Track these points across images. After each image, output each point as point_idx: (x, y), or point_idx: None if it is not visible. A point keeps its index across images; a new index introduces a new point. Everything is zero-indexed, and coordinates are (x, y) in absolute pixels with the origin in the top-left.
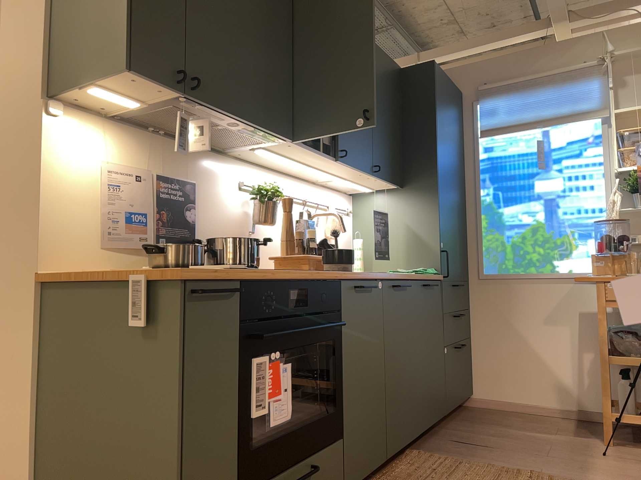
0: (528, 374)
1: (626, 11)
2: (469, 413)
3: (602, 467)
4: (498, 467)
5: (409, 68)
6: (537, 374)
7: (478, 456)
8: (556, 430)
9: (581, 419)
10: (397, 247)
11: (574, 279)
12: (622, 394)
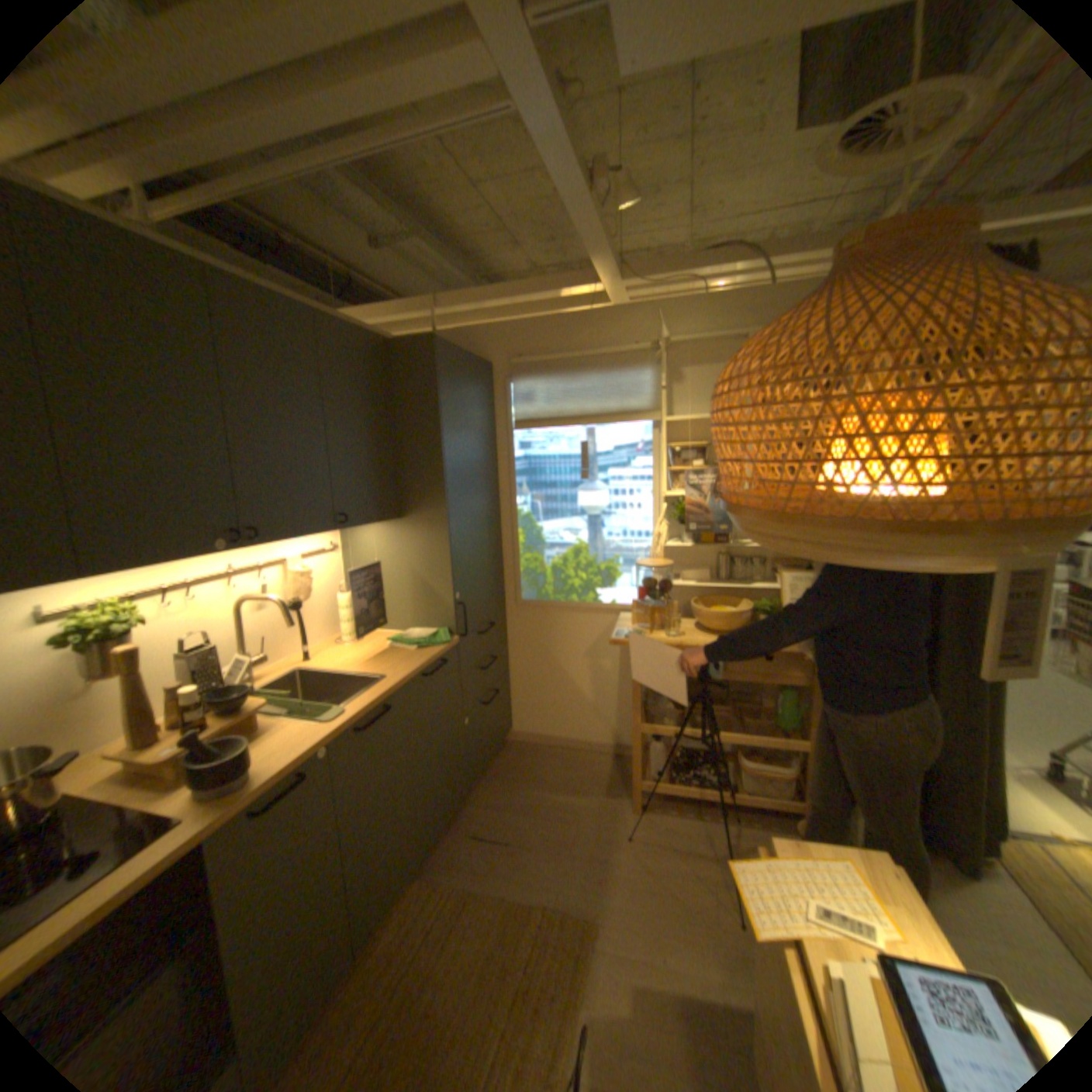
0: (567, 710)
1: (689, 277)
2: (503, 760)
3: (623, 873)
4: (507, 906)
5: (399, 340)
6: (576, 711)
7: (491, 874)
8: (589, 786)
9: (617, 756)
10: (401, 598)
11: (616, 611)
12: (653, 755)
